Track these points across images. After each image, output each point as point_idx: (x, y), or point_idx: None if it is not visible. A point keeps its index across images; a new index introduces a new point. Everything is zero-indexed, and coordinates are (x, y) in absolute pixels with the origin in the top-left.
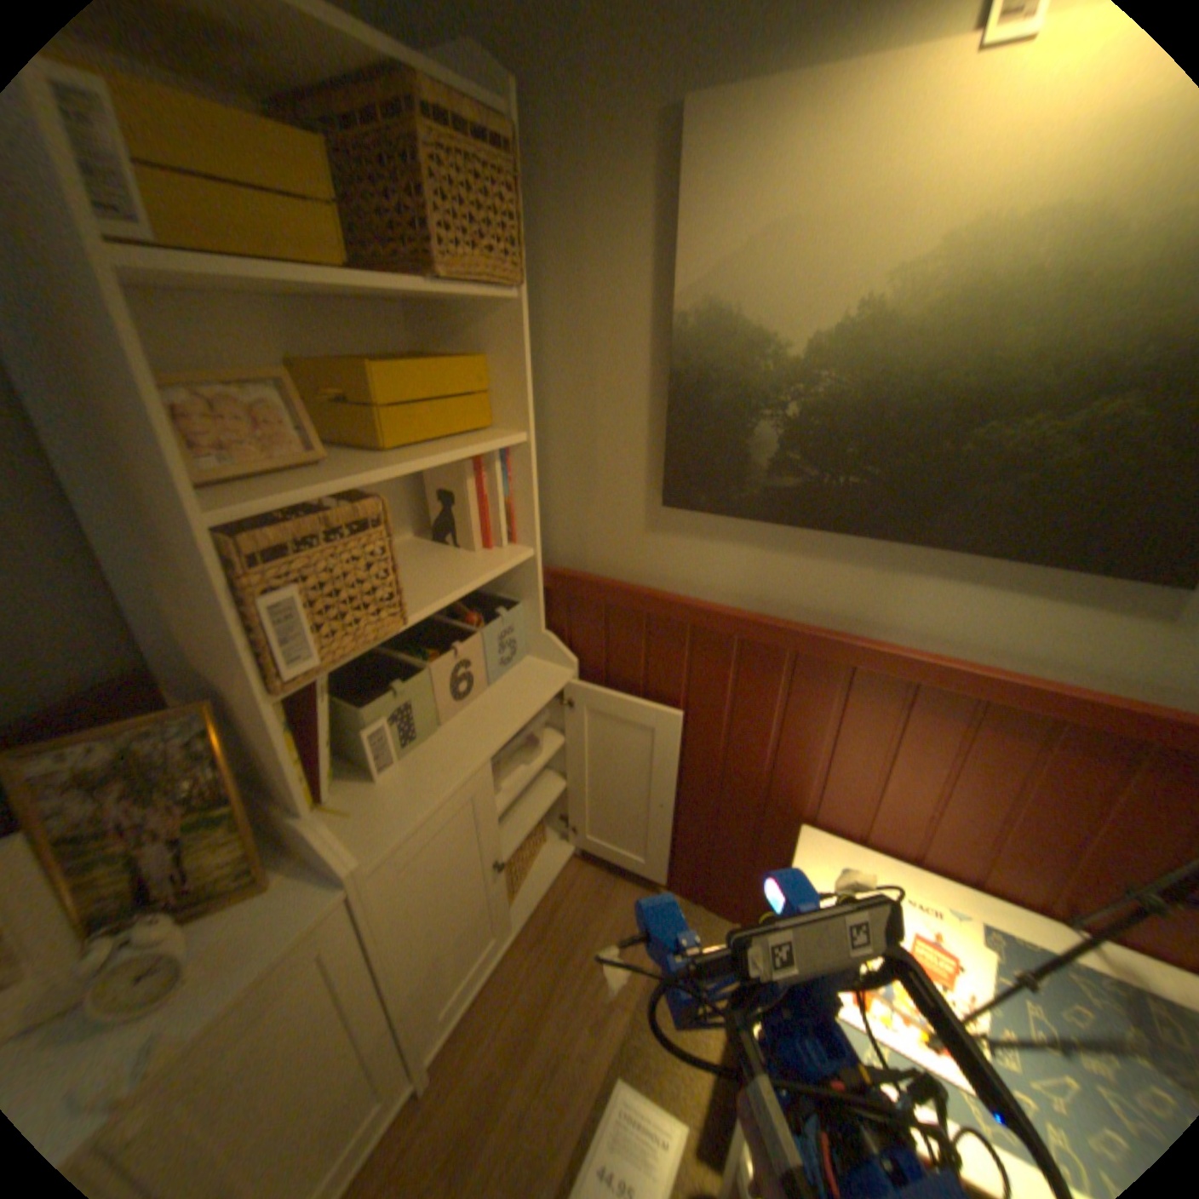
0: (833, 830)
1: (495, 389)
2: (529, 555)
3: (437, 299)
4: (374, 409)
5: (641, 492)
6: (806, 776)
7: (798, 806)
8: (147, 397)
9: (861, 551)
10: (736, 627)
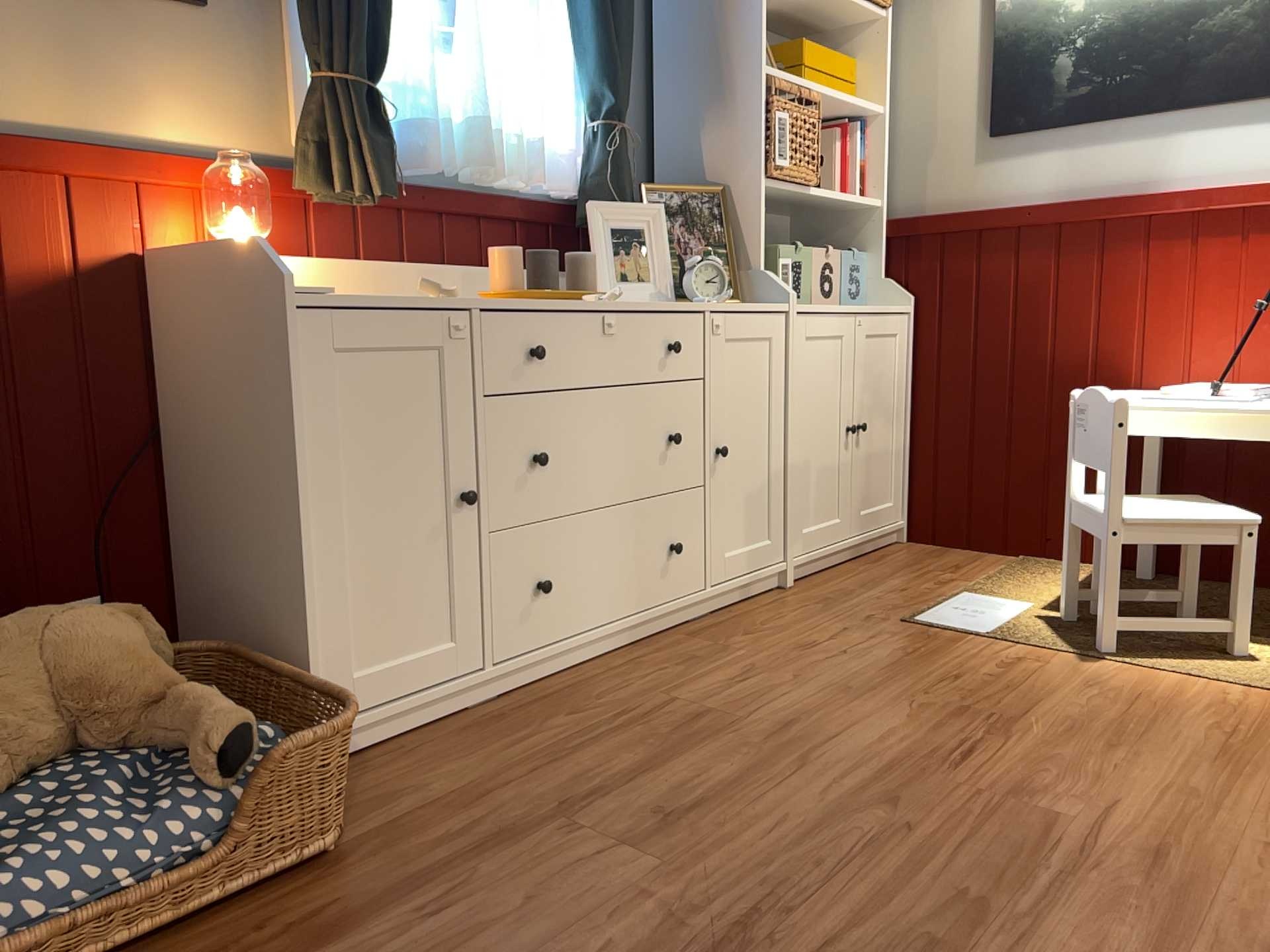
0: (1154, 389)
1: (857, 83)
2: (876, 202)
3: (821, 30)
4: (799, 69)
5: (969, 136)
6: (1123, 340)
7: (1121, 377)
8: (756, 9)
9: (1135, 131)
10: (1050, 214)
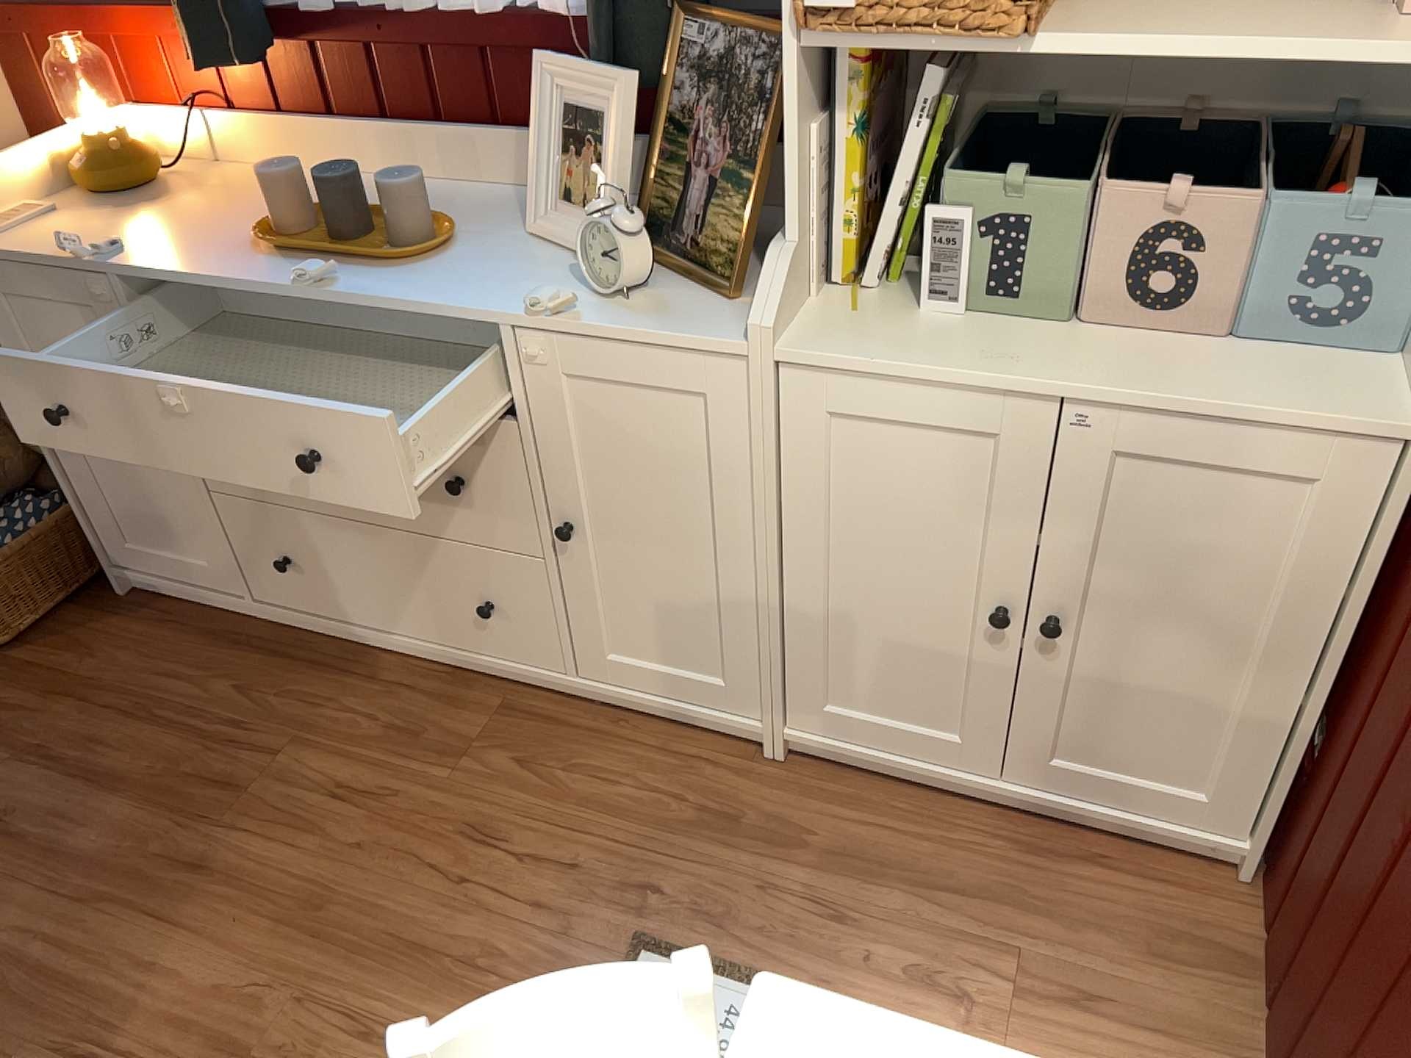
0: None
1: None
2: None
3: None
4: None
5: None
6: None
7: None
8: None
9: None
10: None
